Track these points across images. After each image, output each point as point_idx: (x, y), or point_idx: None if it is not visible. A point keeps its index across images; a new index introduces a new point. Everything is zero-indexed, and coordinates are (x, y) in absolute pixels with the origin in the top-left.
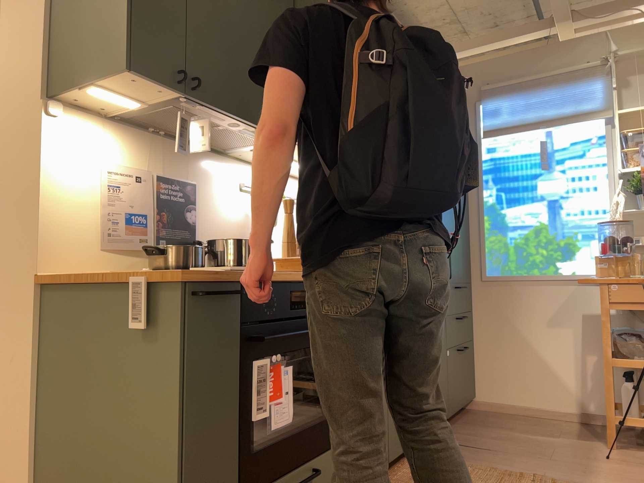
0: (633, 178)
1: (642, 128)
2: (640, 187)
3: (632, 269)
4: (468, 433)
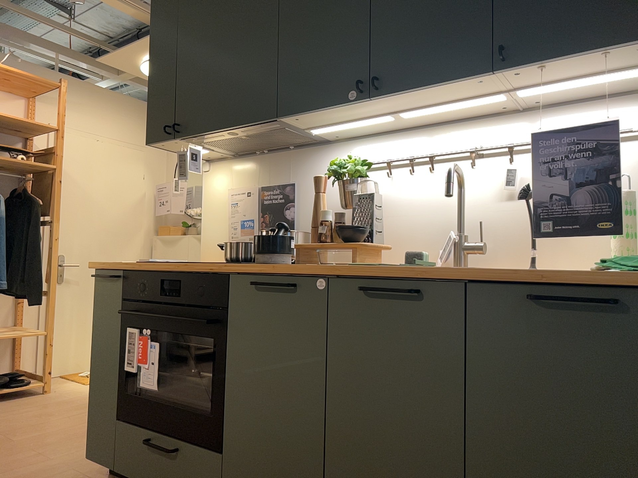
0: None
1: None
2: None
3: None
4: None
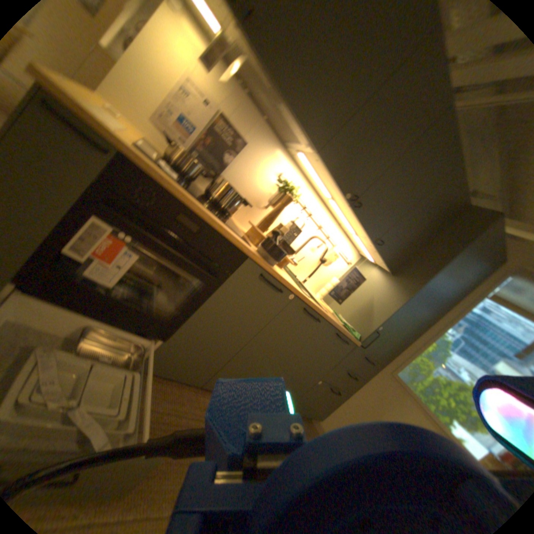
0: None
1: None
2: None
3: None
4: None
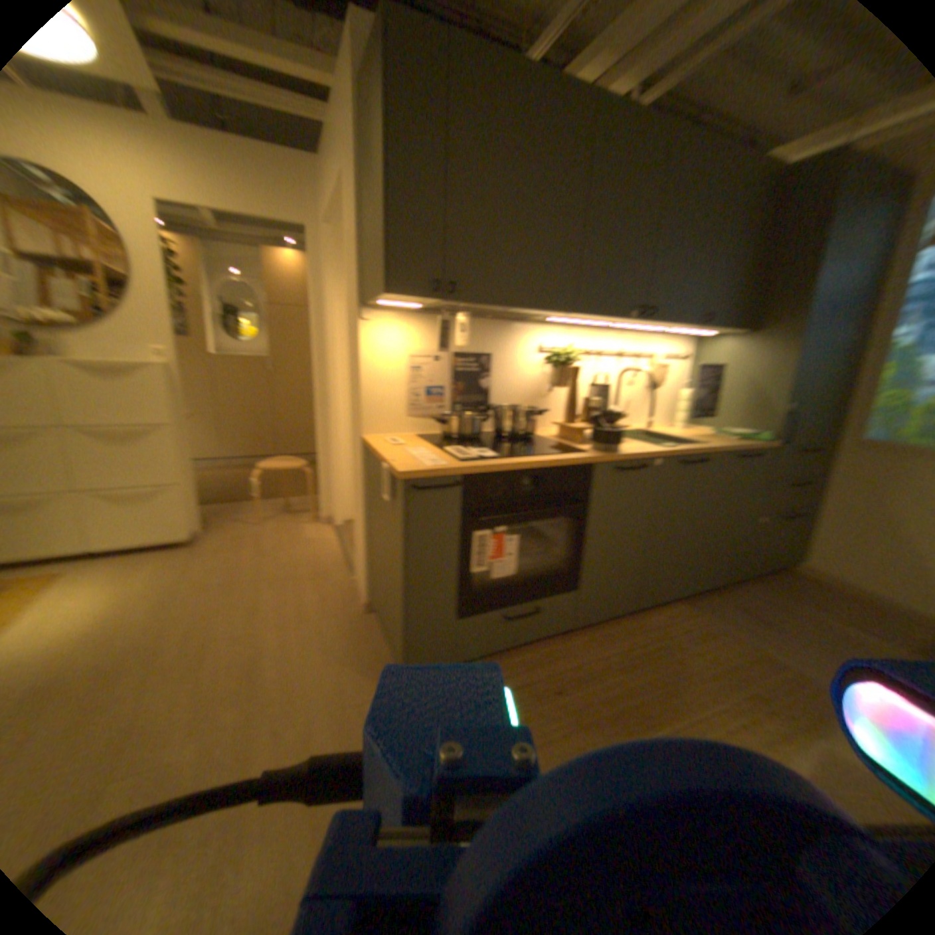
0: None
1: None
2: None
3: None
4: (766, 597)
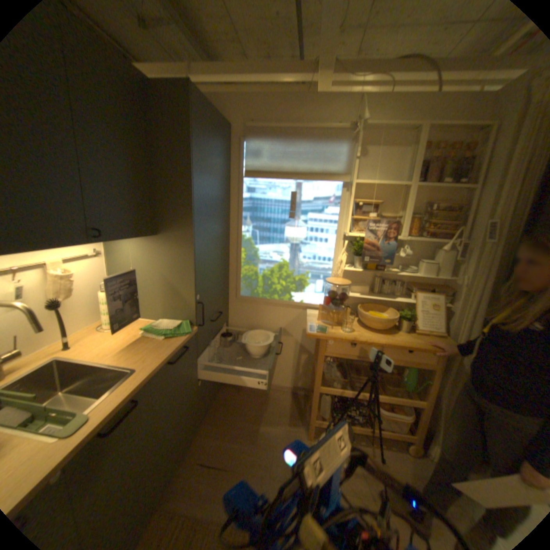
0: (354, 238)
1: (368, 196)
2: (360, 252)
3: (342, 318)
4: (213, 434)
